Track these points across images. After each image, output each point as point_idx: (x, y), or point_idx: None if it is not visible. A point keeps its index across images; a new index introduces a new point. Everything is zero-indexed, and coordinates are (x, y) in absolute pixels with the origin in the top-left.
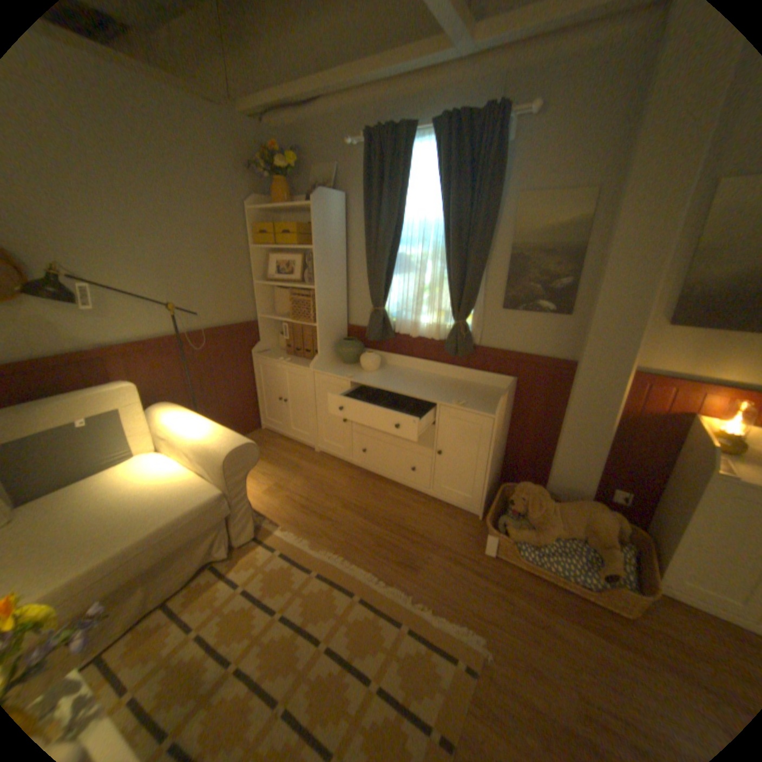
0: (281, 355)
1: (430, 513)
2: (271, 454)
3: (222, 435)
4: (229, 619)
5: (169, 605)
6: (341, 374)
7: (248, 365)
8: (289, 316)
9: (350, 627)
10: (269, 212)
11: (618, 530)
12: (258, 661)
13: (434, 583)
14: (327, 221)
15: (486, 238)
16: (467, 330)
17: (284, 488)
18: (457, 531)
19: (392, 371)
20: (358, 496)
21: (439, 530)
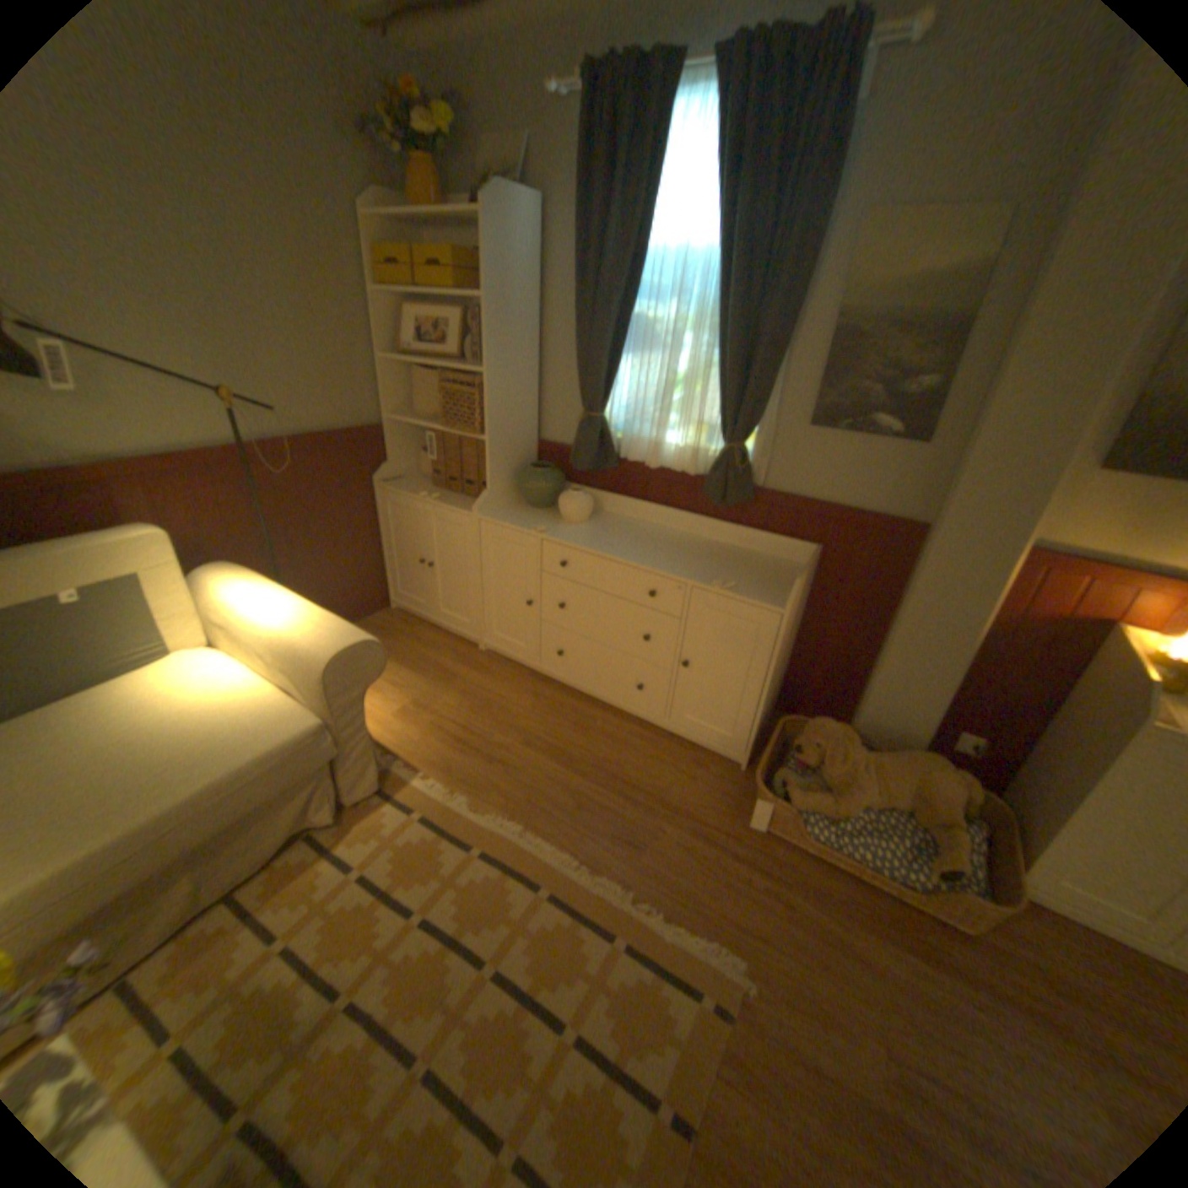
0: (424, 488)
1: (664, 758)
2: (407, 652)
3: (322, 625)
4: (339, 923)
5: (240, 898)
6: (526, 525)
7: (368, 502)
8: (439, 419)
9: (534, 940)
10: (403, 224)
11: (967, 800)
12: (387, 992)
13: (668, 872)
14: (509, 246)
15: (796, 293)
16: (747, 461)
17: (429, 708)
18: (707, 787)
19: (613, 525)
20: (549, 725)
21: (678, 785)
